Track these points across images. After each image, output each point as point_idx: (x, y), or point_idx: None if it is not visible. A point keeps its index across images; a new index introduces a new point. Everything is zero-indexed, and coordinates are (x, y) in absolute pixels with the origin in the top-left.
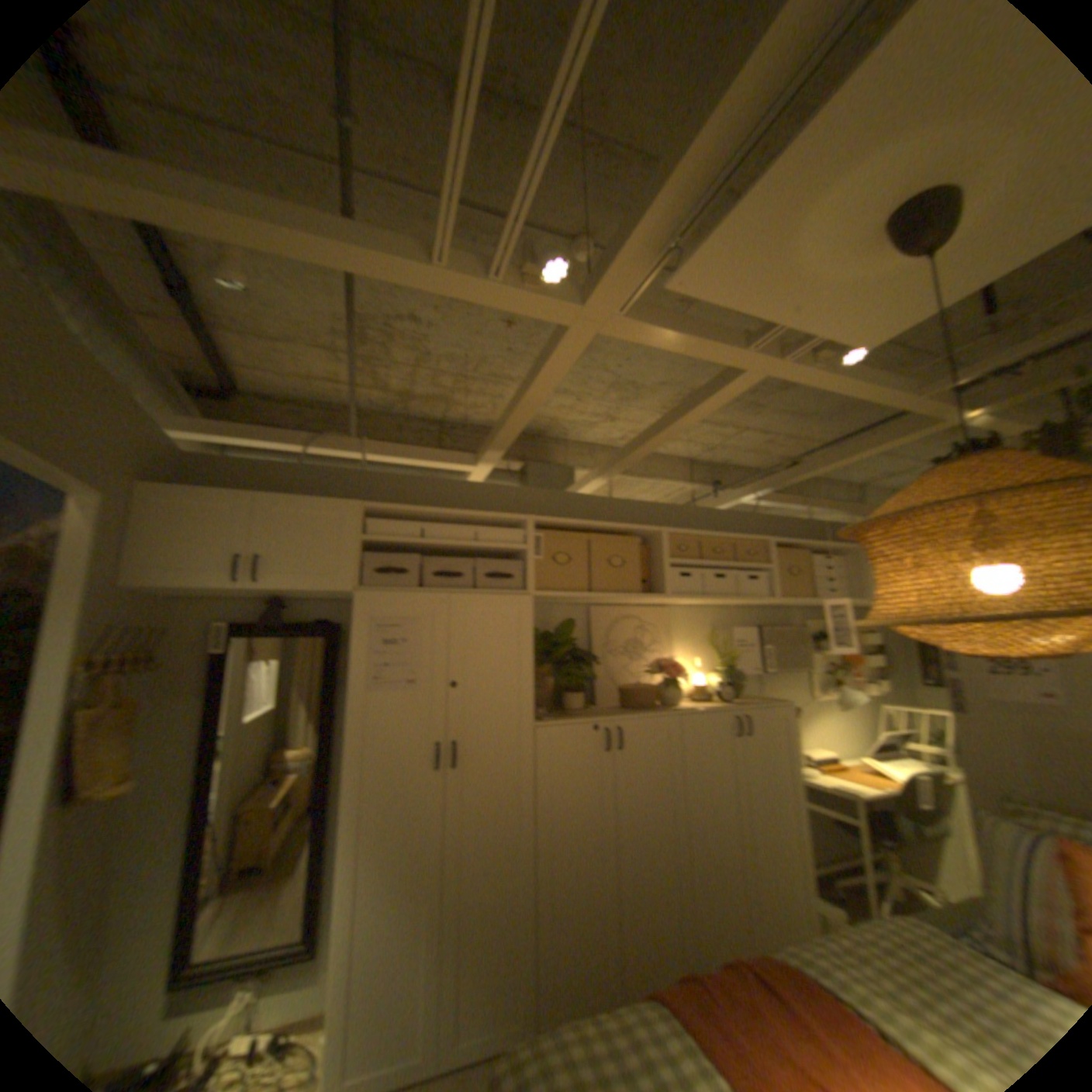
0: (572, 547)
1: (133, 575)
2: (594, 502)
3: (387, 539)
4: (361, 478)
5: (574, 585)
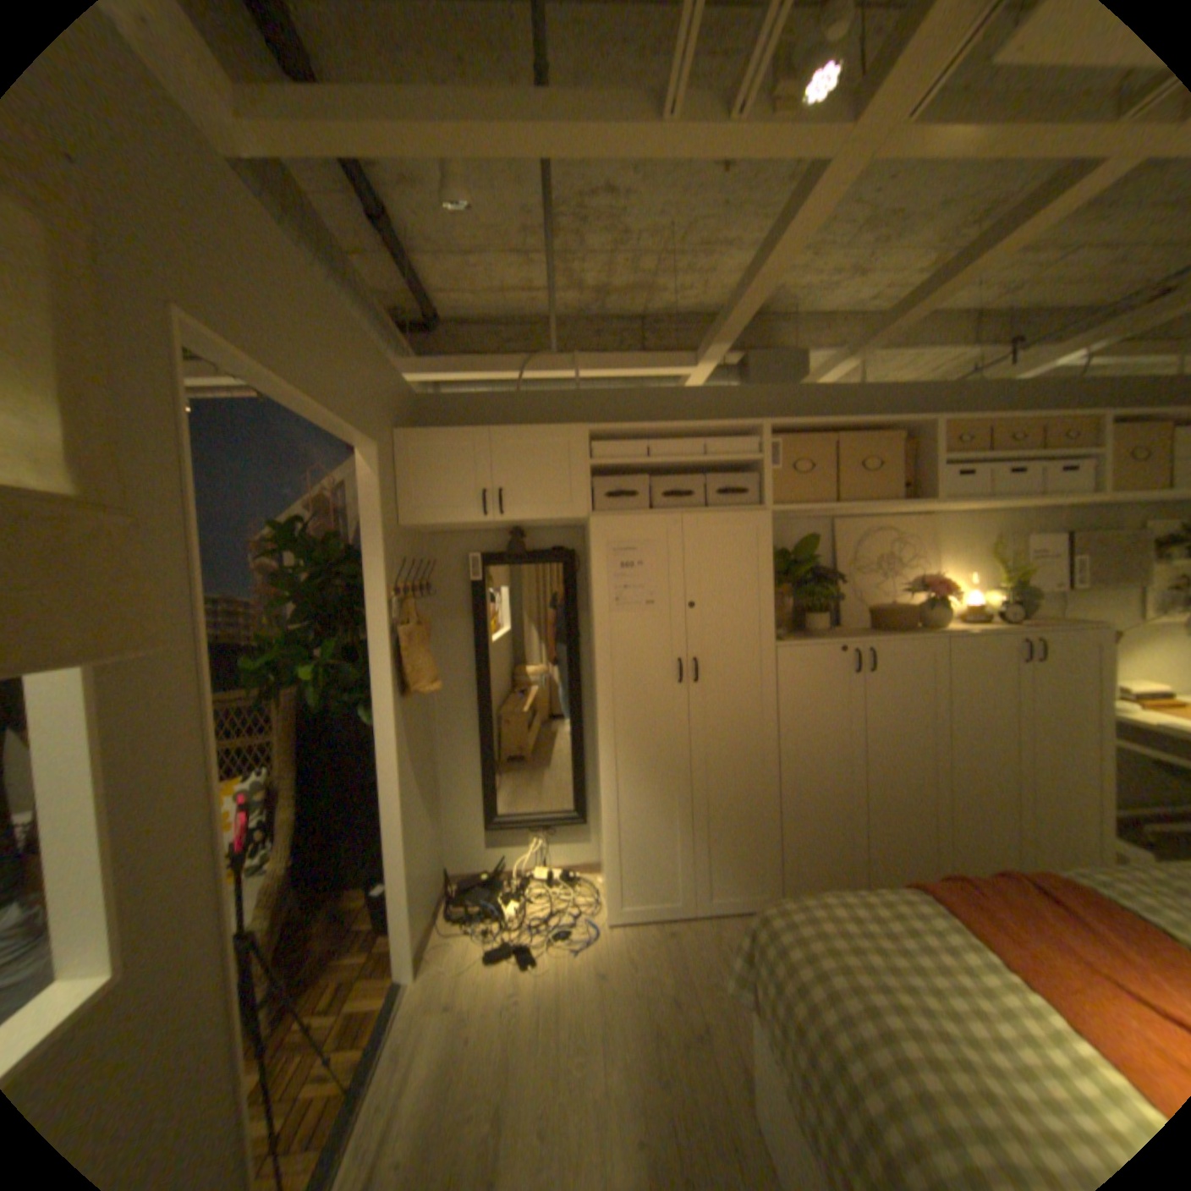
0: (816, 452)
1: (412, 516)
2: (844, 392)
3: (617, 463)
4: (580, 399)
5: (820, 497)
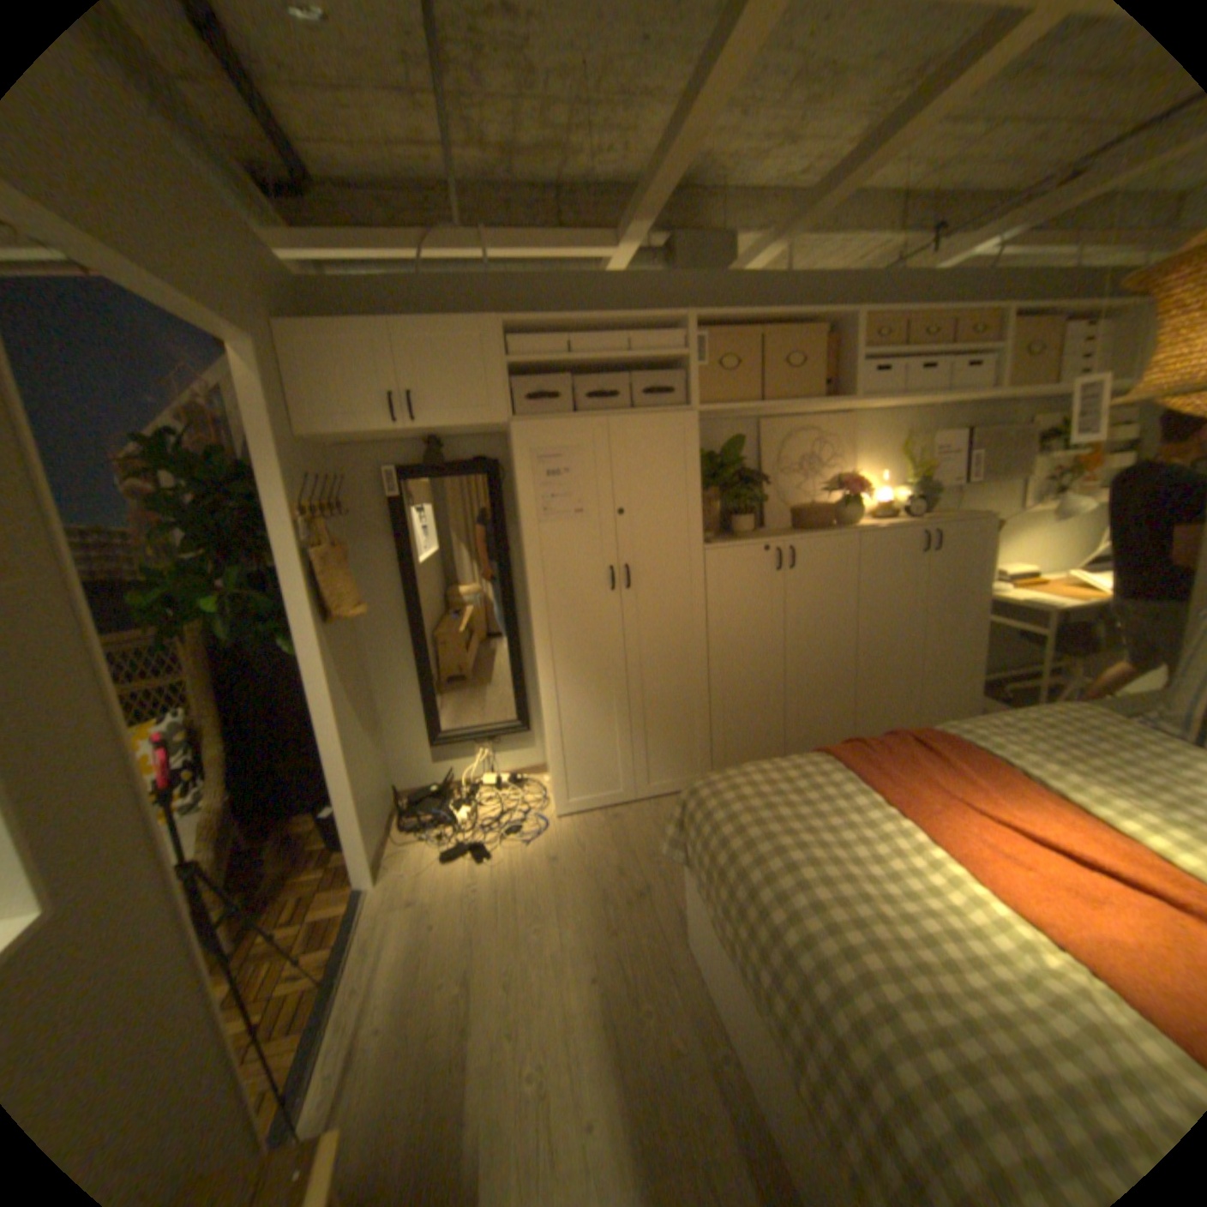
0: (743, 347)
1: (310, 425)
2: (772, 280)
3: (537, 359)
4: (491, 285)
5: (746, 396)
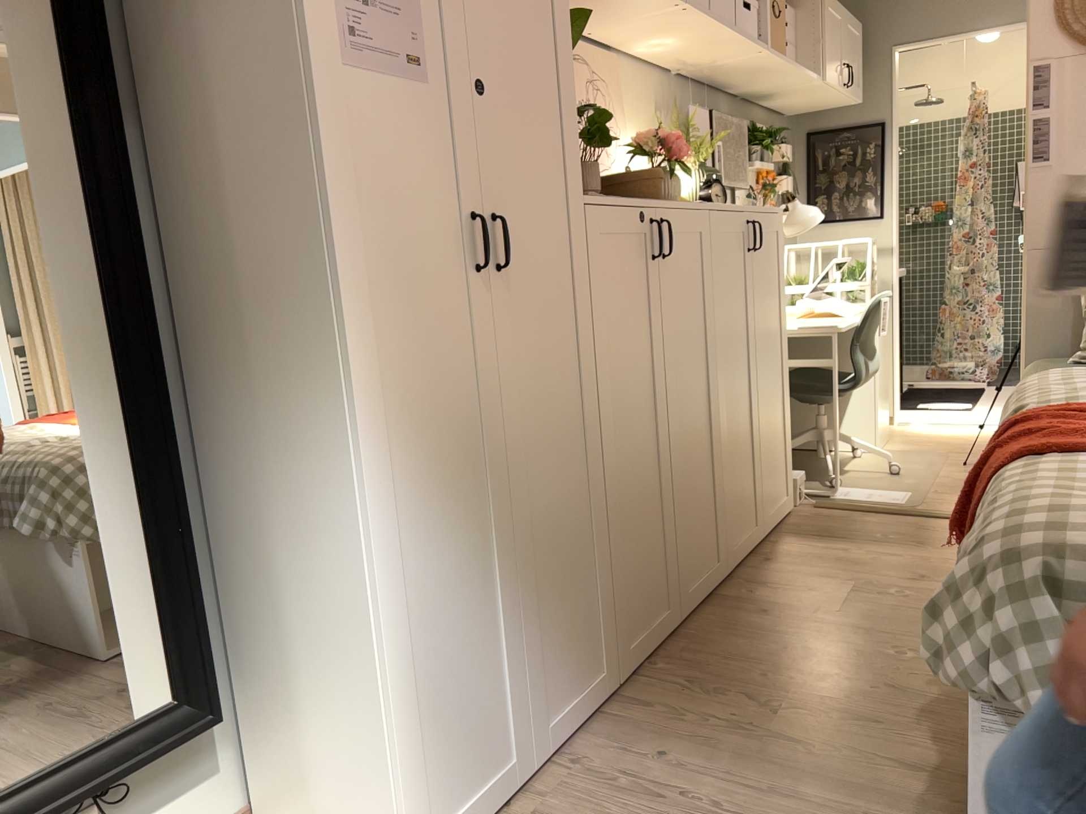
0: None
1: None
2: None
3: None
4: None
5: None
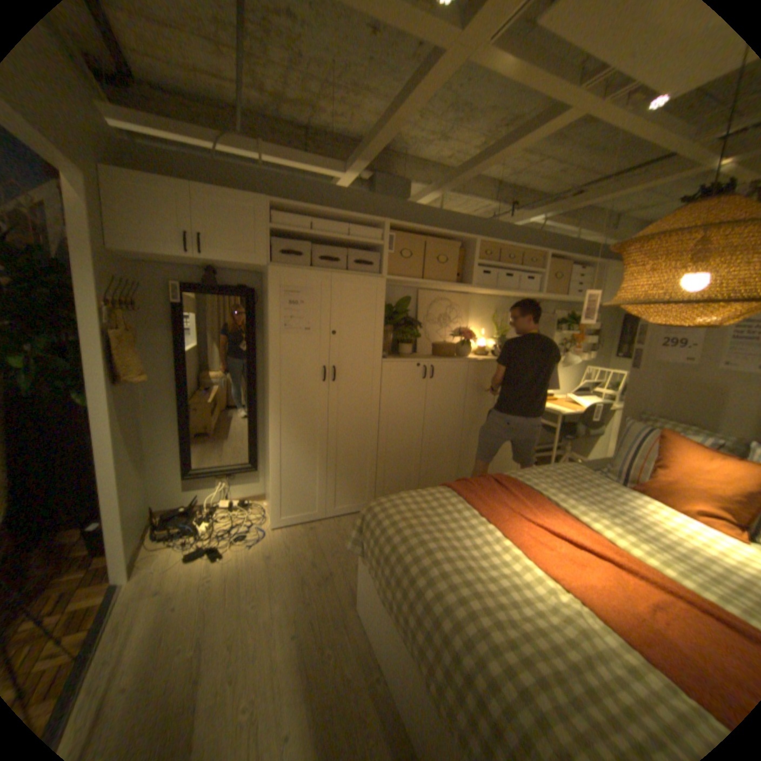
0: (413, 246)
1: (119, 243)
2: (431, 212)
3: (290, 229)
4: (262, 177)
5: (413, 275)
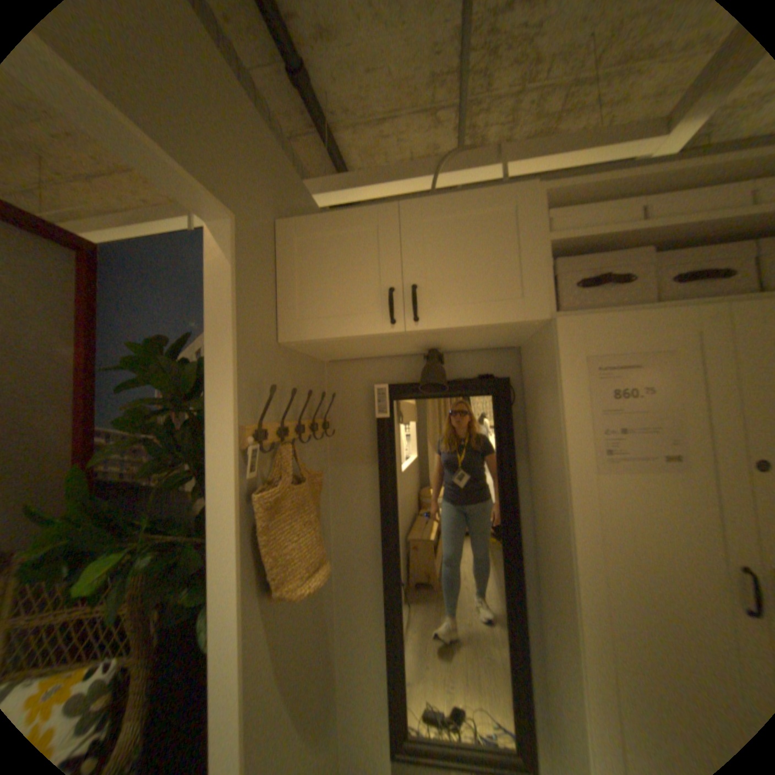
0: None
1: (295, 330)
2: None
3: (595, 233)
4: None
5: None
